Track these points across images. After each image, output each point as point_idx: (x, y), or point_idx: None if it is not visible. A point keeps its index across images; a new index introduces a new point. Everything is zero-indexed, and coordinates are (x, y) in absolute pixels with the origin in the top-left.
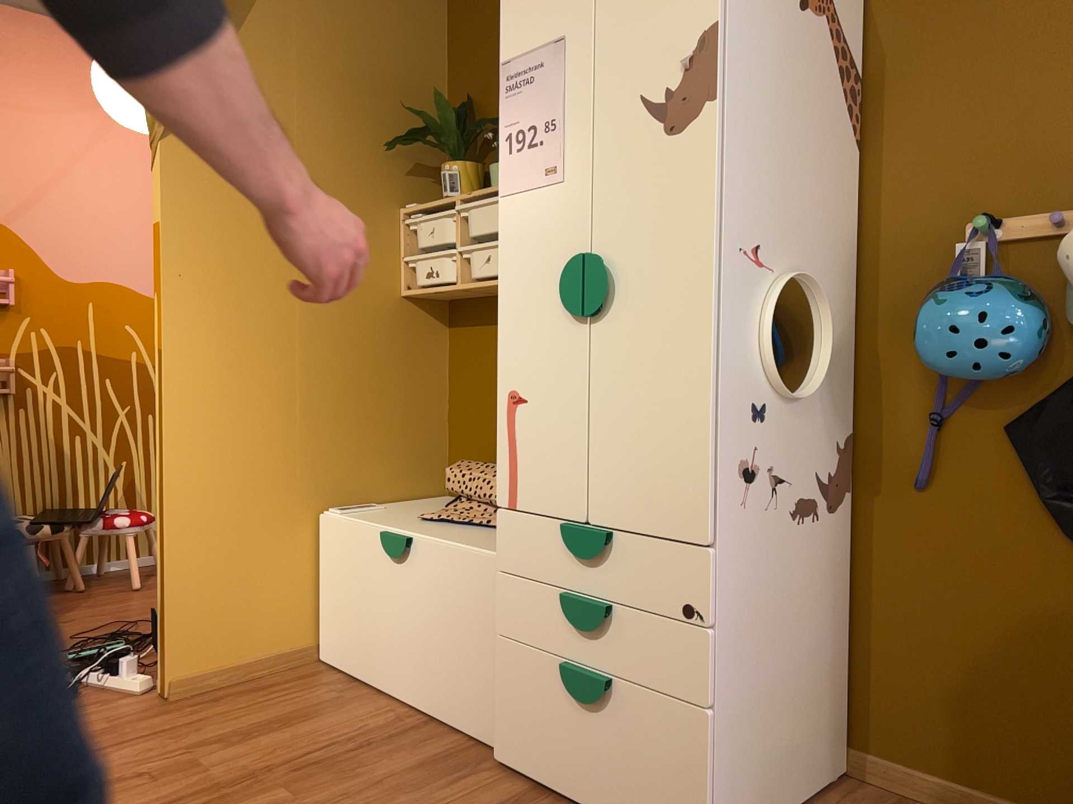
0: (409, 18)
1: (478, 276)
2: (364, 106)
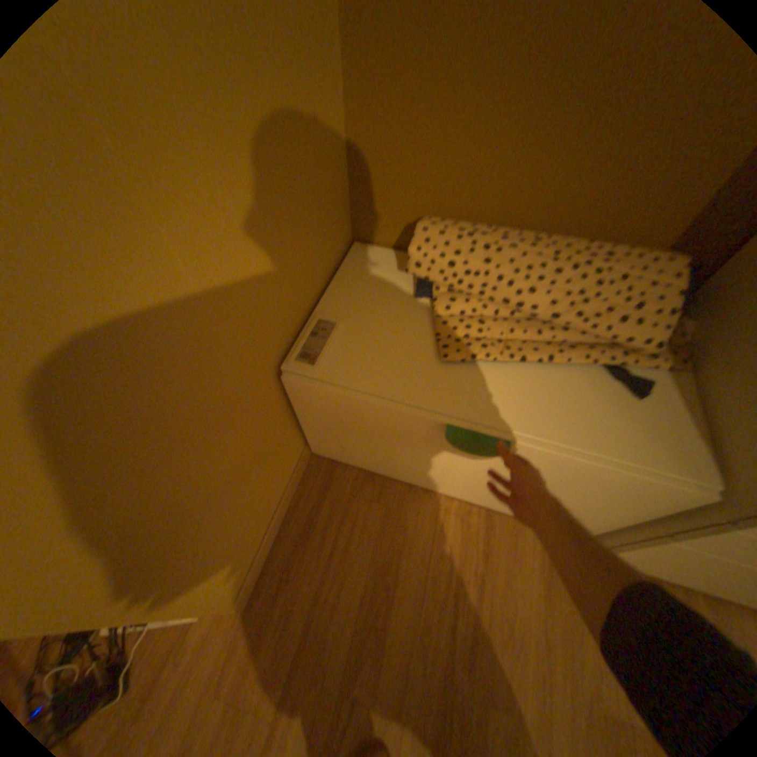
0: None
1: None
2: None
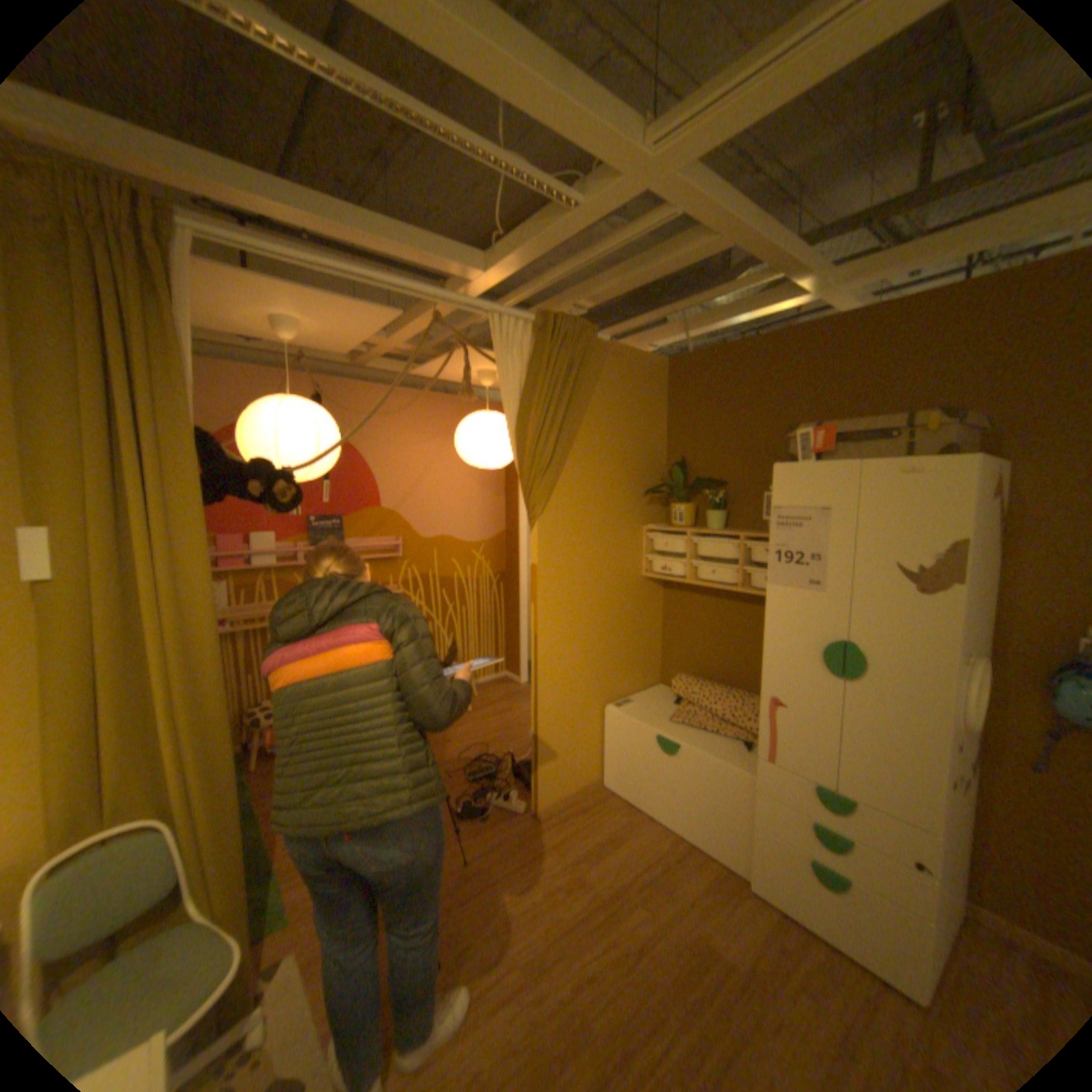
0: (647, 411)
1: (702, 580)
2: (626, 471)
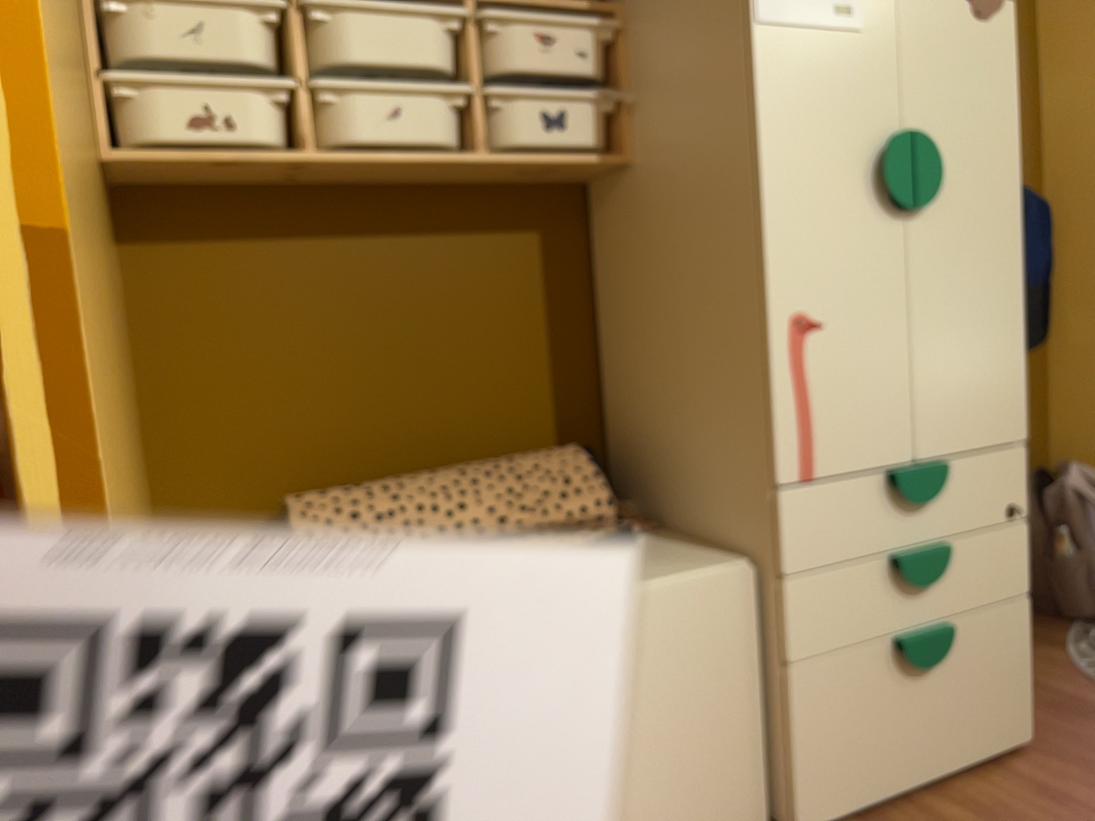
0: None
1: (368, 144)
2: None
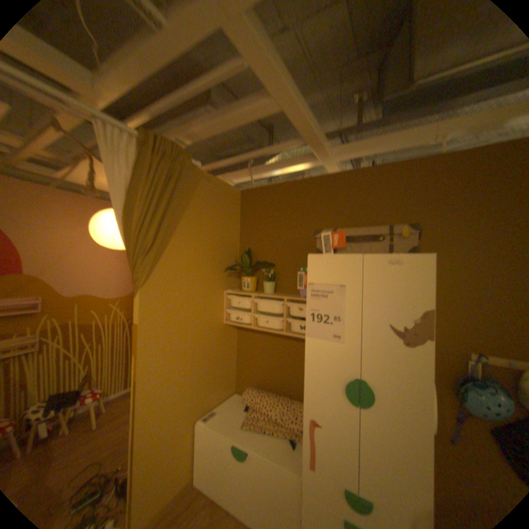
0: (228, 220)
1: (262, 327)
2: (214, 255)
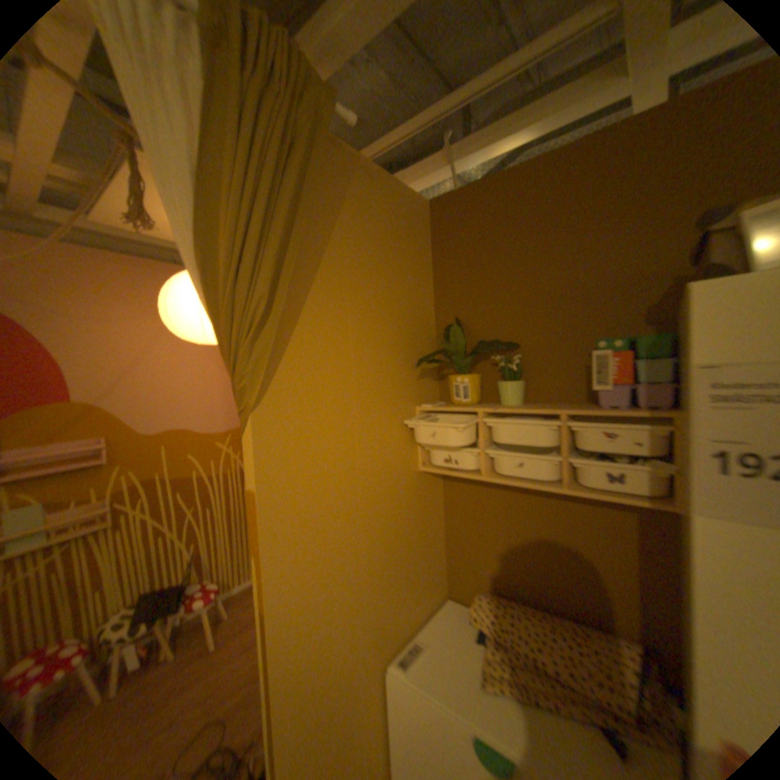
0: (411, 260)
1: (506, 476)
2: (391, 334)
